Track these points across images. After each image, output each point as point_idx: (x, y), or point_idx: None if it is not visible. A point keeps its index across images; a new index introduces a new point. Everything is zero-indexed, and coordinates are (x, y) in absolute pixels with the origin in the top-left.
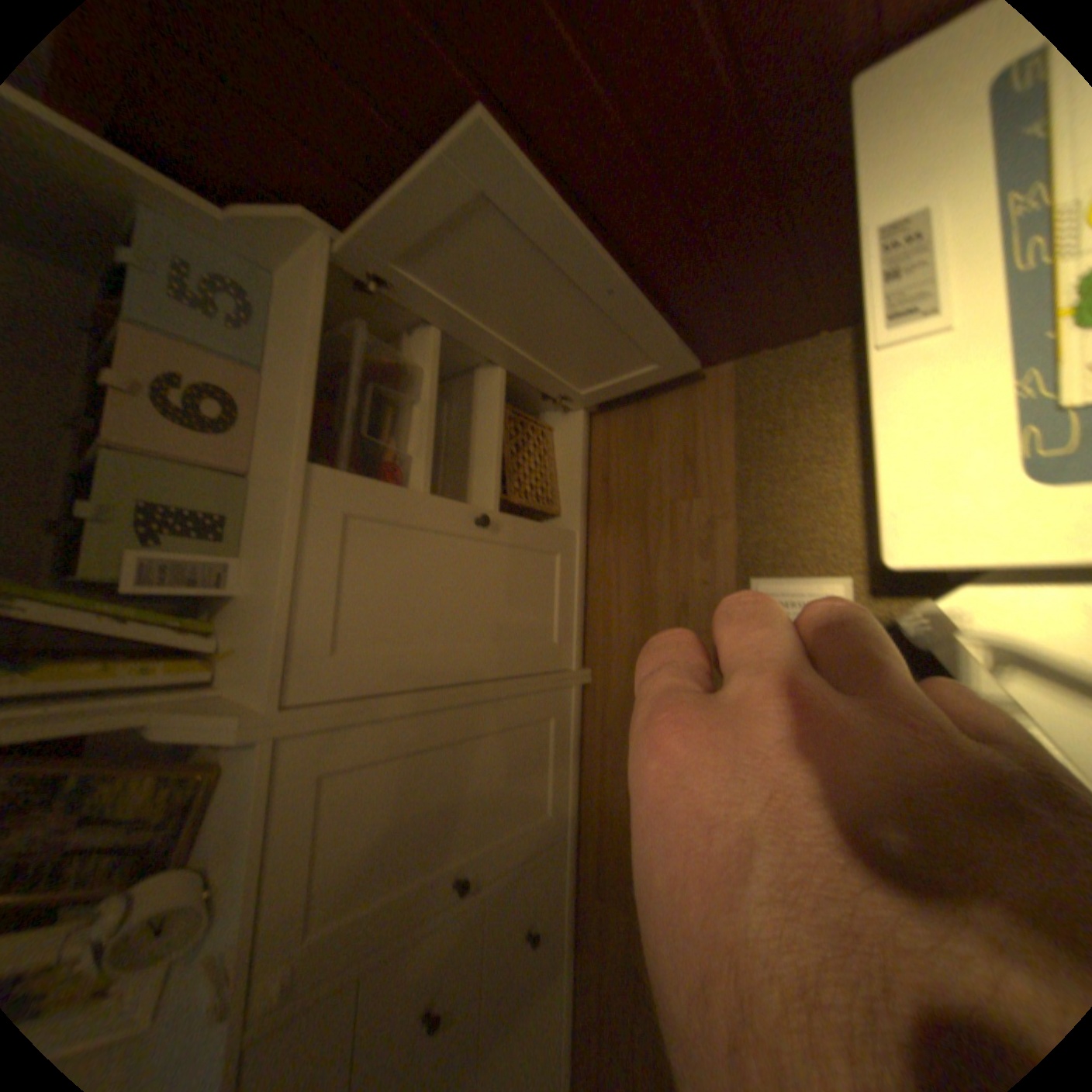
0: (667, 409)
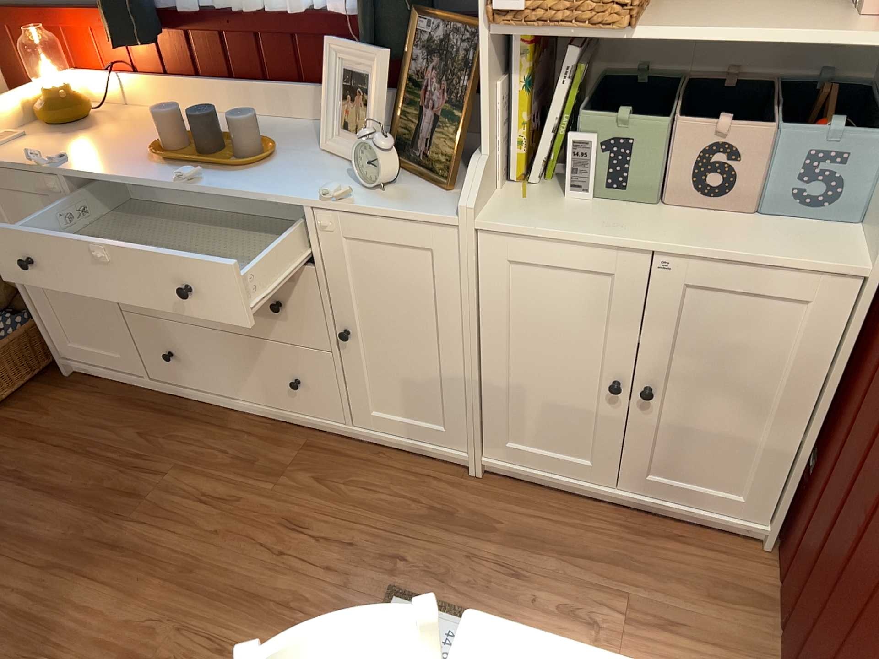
0: (726, 620)
